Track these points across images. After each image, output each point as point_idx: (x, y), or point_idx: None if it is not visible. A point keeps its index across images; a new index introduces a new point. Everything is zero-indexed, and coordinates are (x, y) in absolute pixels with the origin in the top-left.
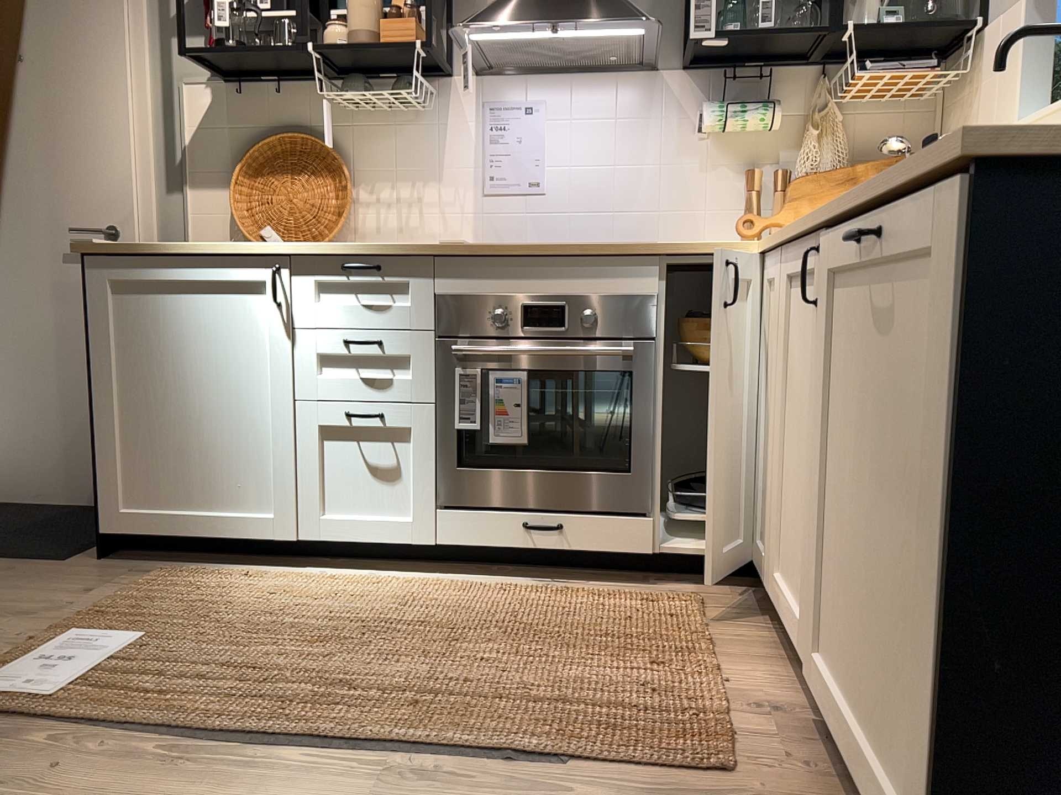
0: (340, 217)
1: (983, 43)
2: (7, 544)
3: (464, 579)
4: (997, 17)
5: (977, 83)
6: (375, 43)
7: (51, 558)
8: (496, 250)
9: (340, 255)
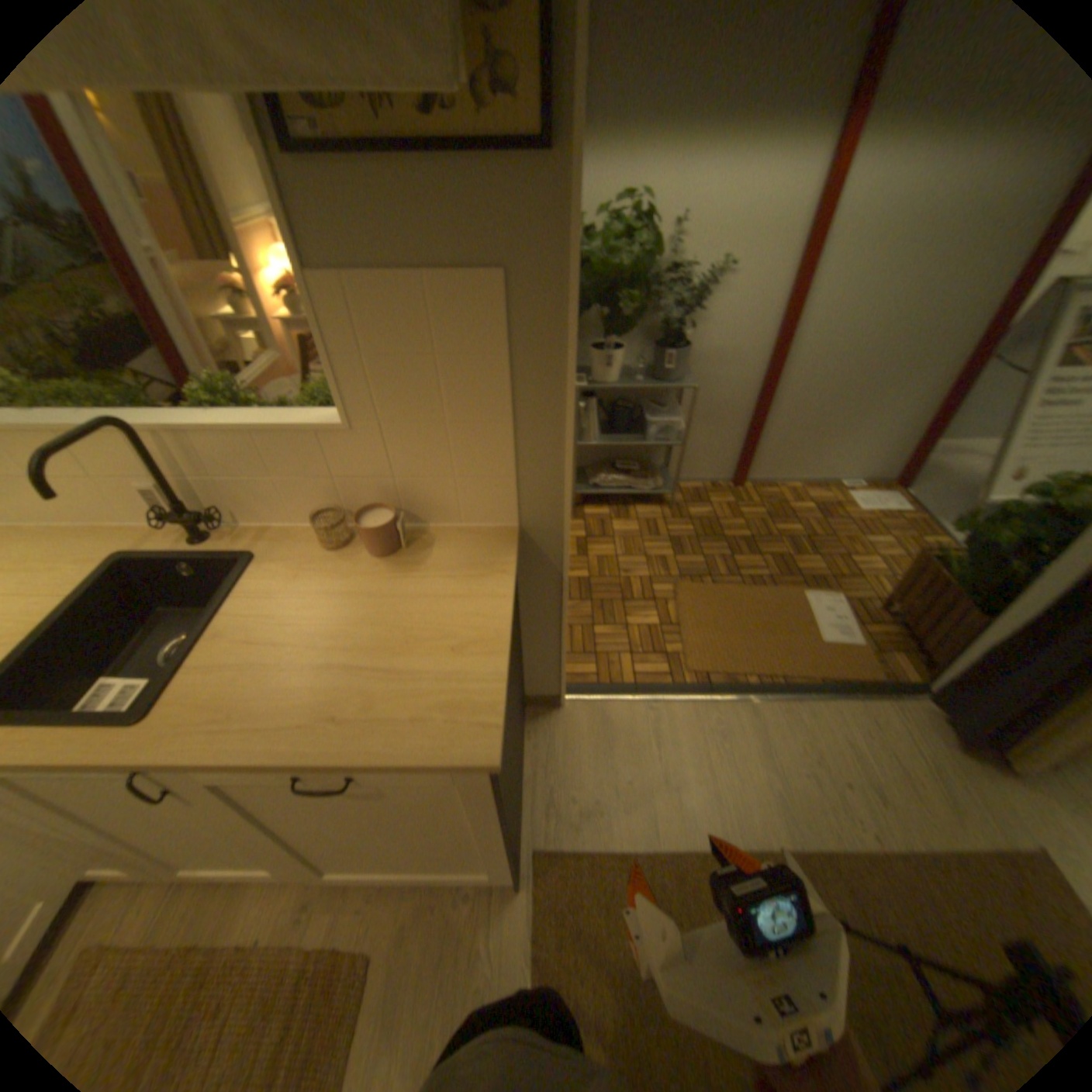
0: None
1: None
2: None
3: None
4: None
5: None
6: None
7: None
8: None
9: None
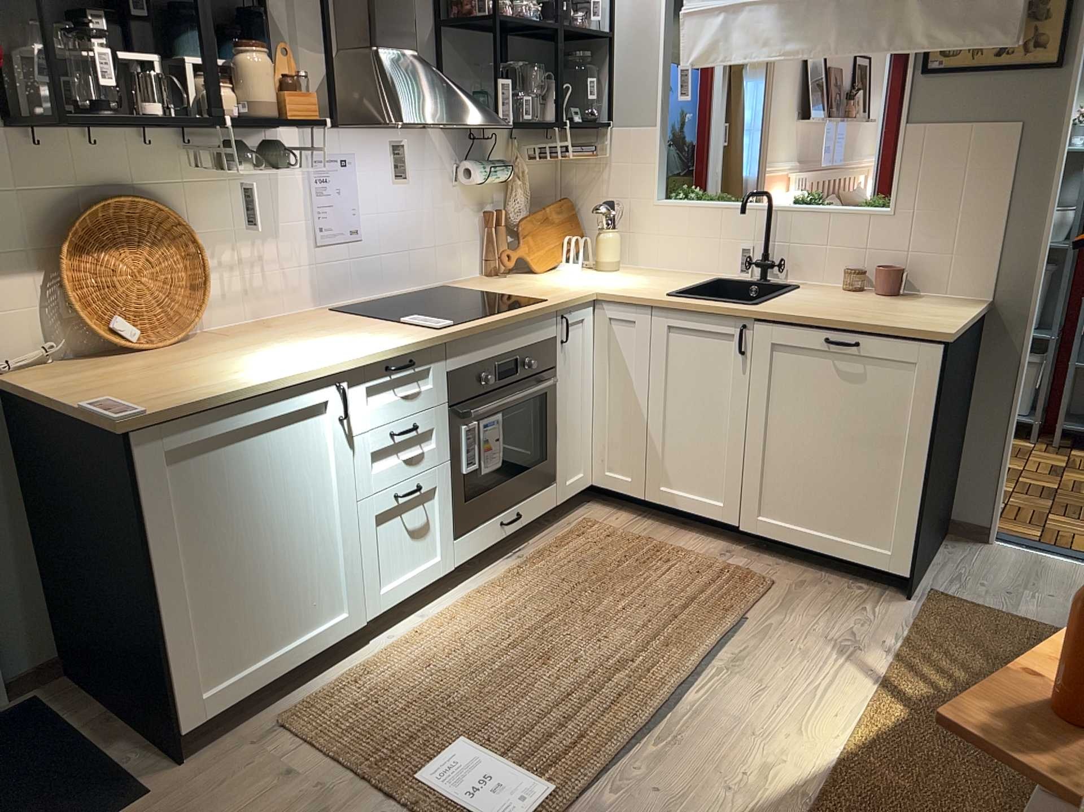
0: (197, 291)
1: (616, 137)
2: None
3: (471, 583)
4: (627, 125)
5: (610, 160)
6: (280, 115)
7: (123, 802)
8: (484, 327)
9: (386, 358)
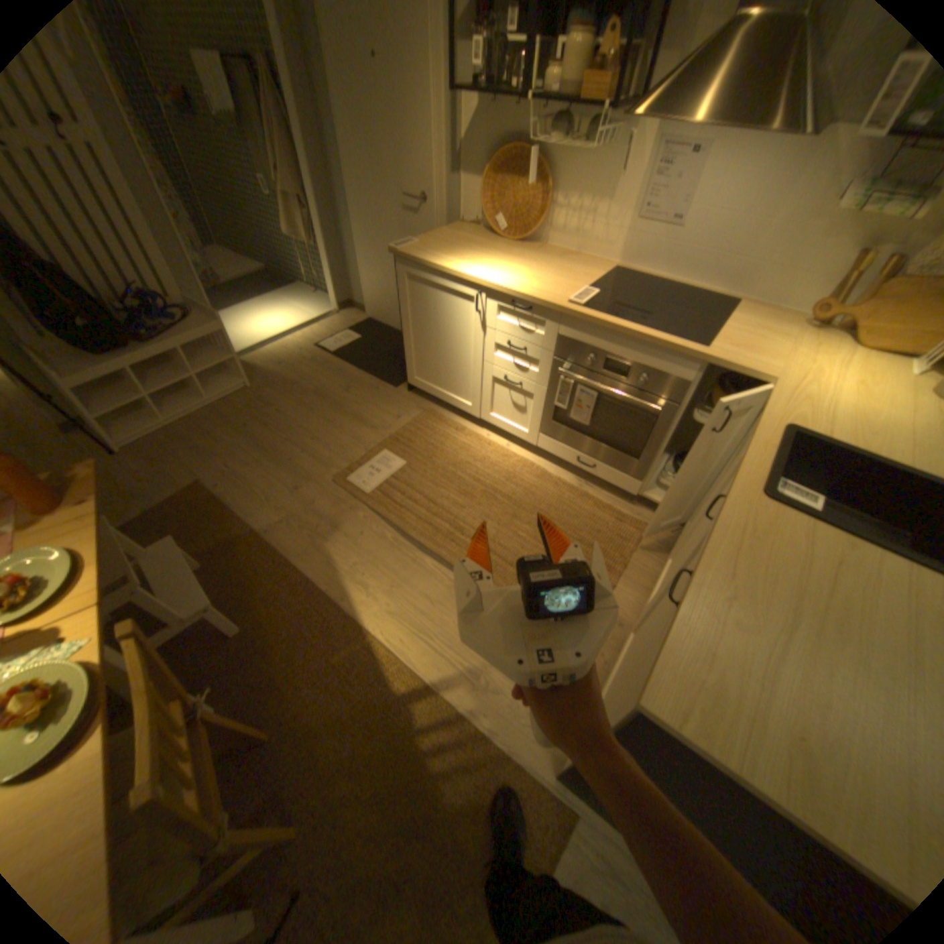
0: (541, 217)
1: None
2: (379, 366)
3: (544, 463)
4: None
5: None
6: (577, 94)
7: (392, 384)
8: (596, 323)
9: (510, 296)
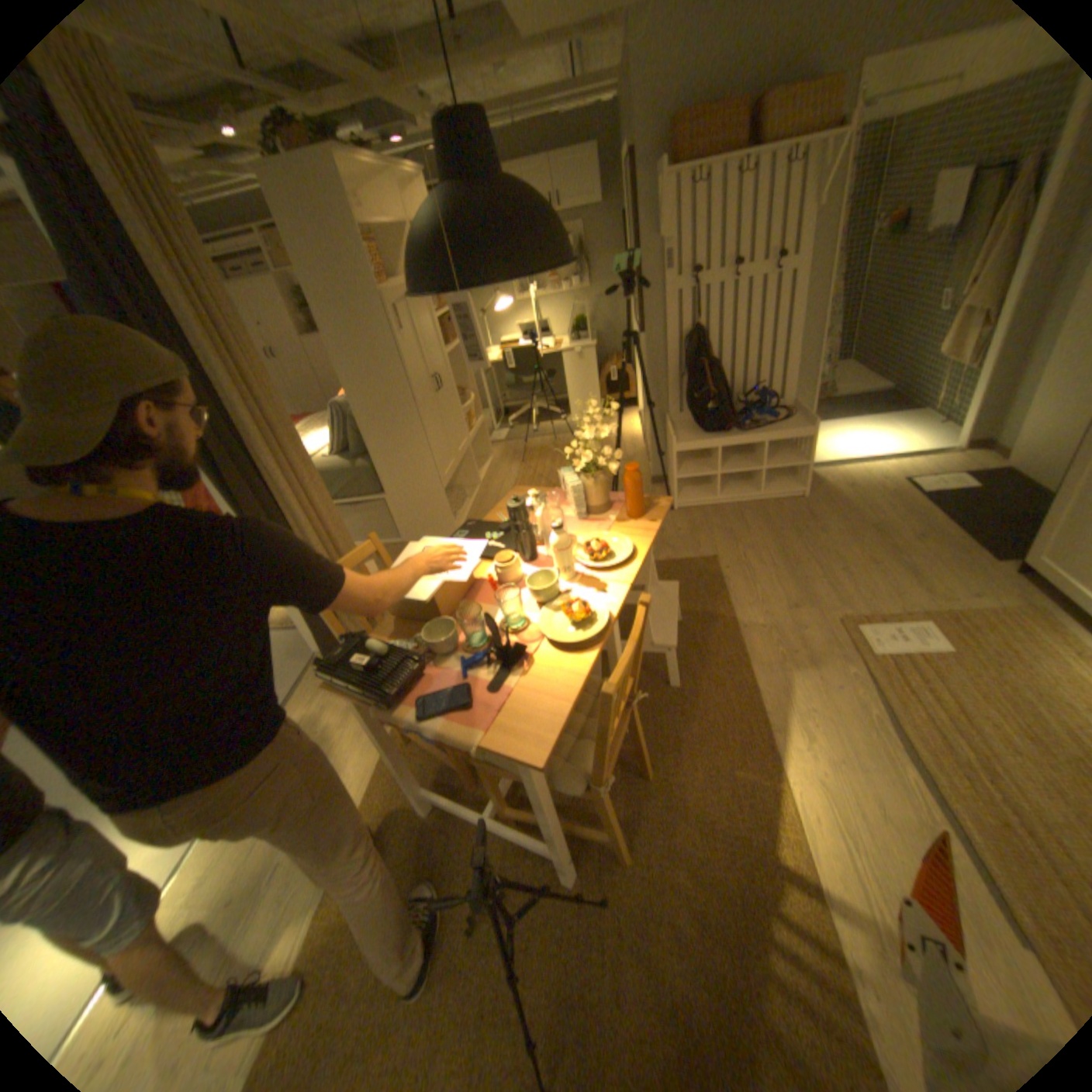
0: None
1: None
2: (988, 526)
3: None
4: None
5: None
6: None
7: (994, 554)
8: None
9: None
